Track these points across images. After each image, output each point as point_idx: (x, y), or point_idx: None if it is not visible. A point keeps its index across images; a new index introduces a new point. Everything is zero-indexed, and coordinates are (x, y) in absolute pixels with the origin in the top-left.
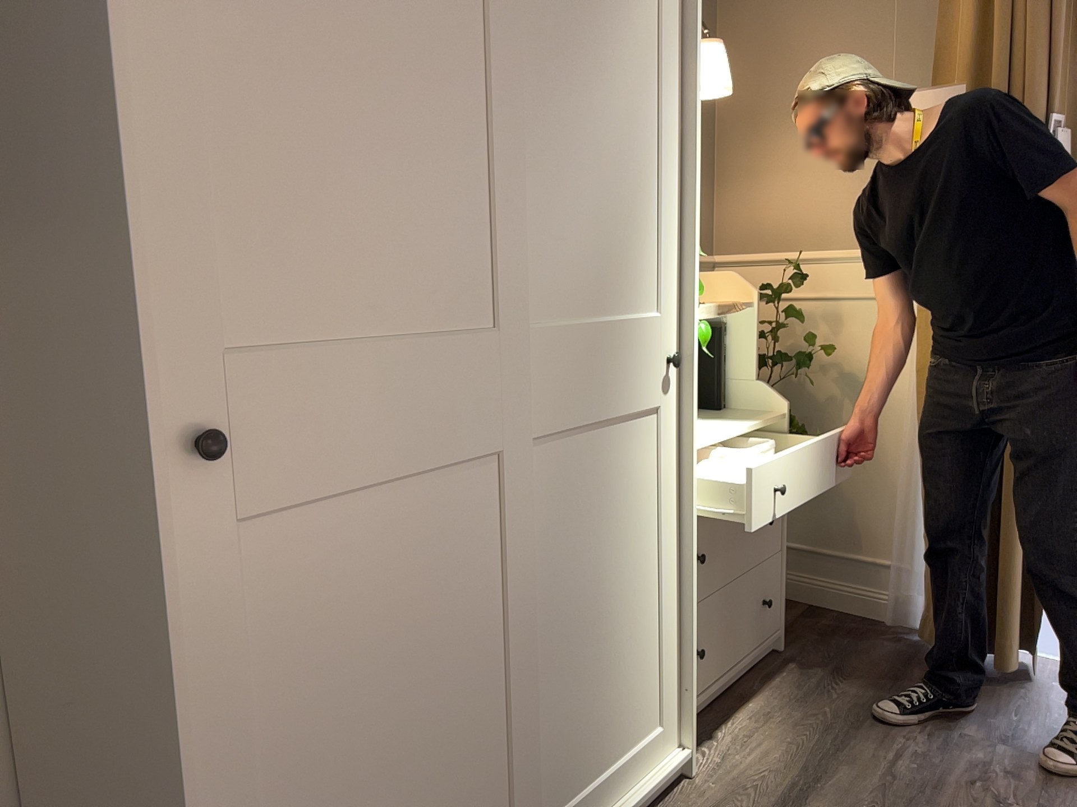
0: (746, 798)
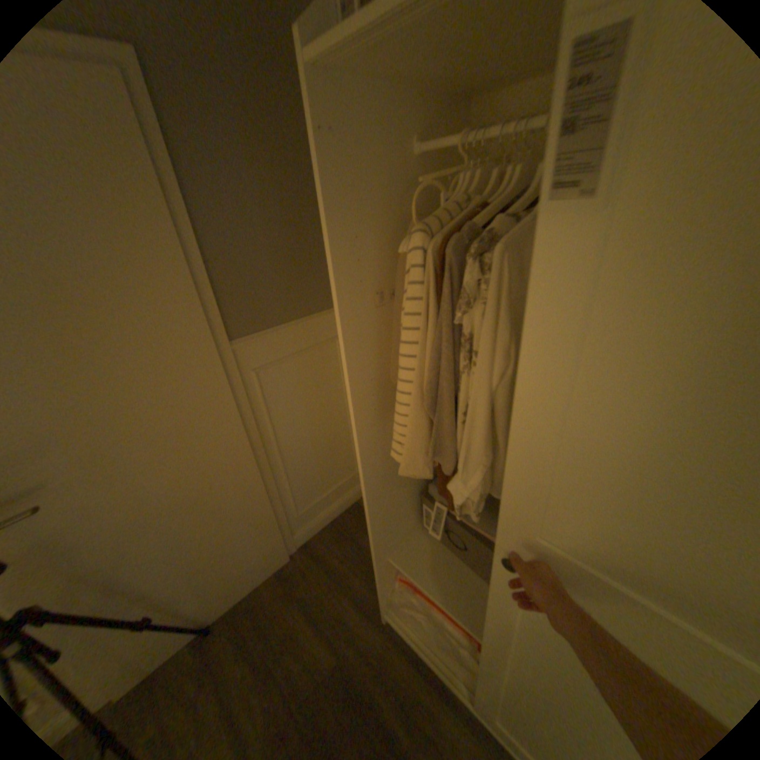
0: None
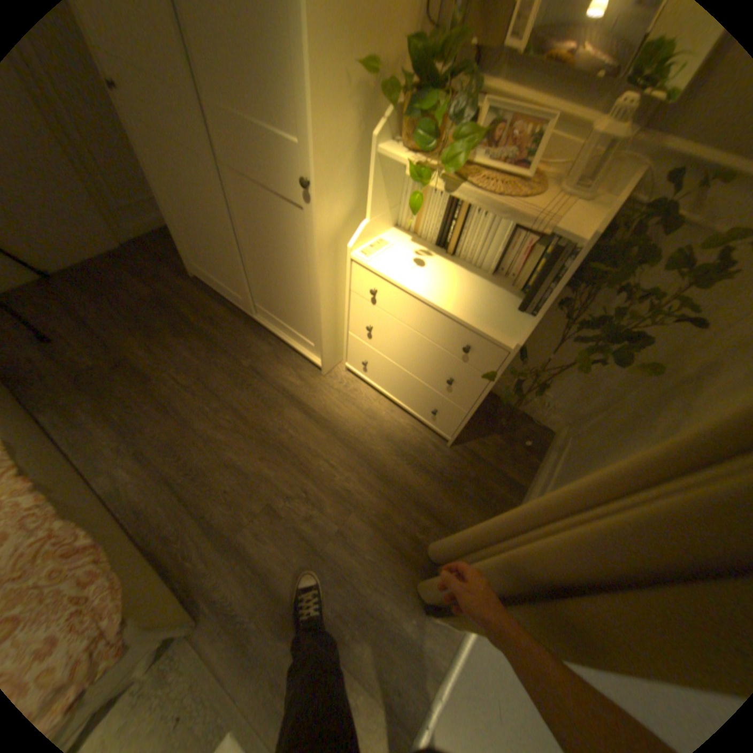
0: (299, 391)
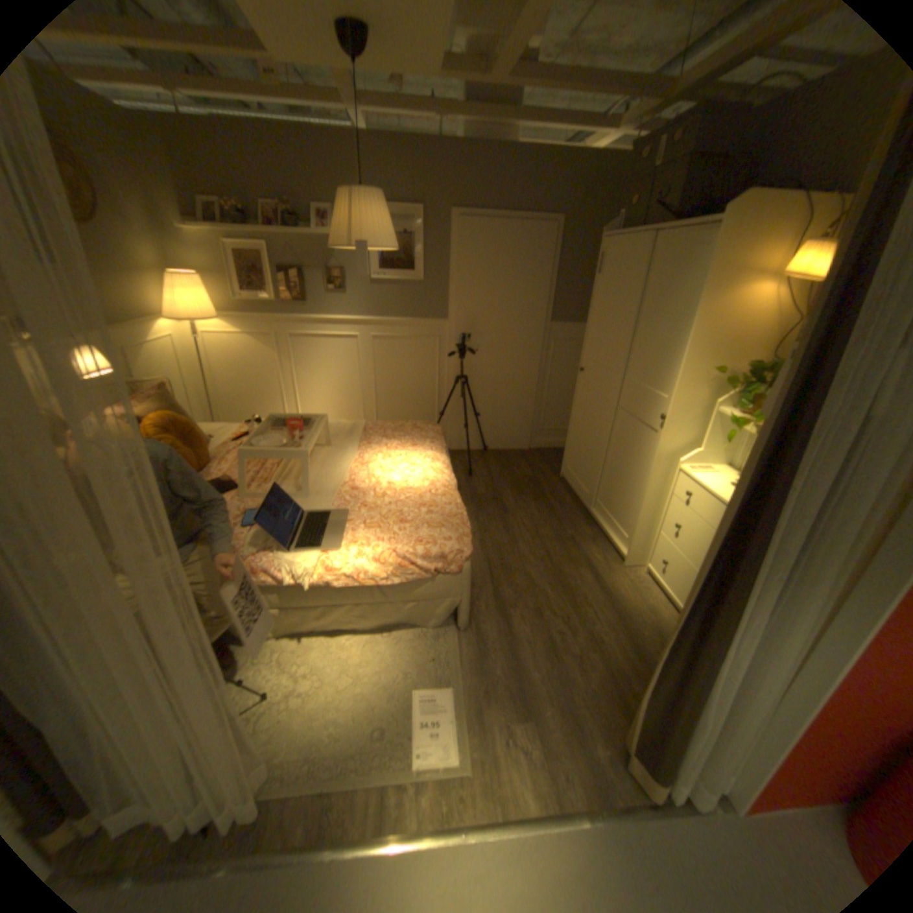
0: (599, 565)
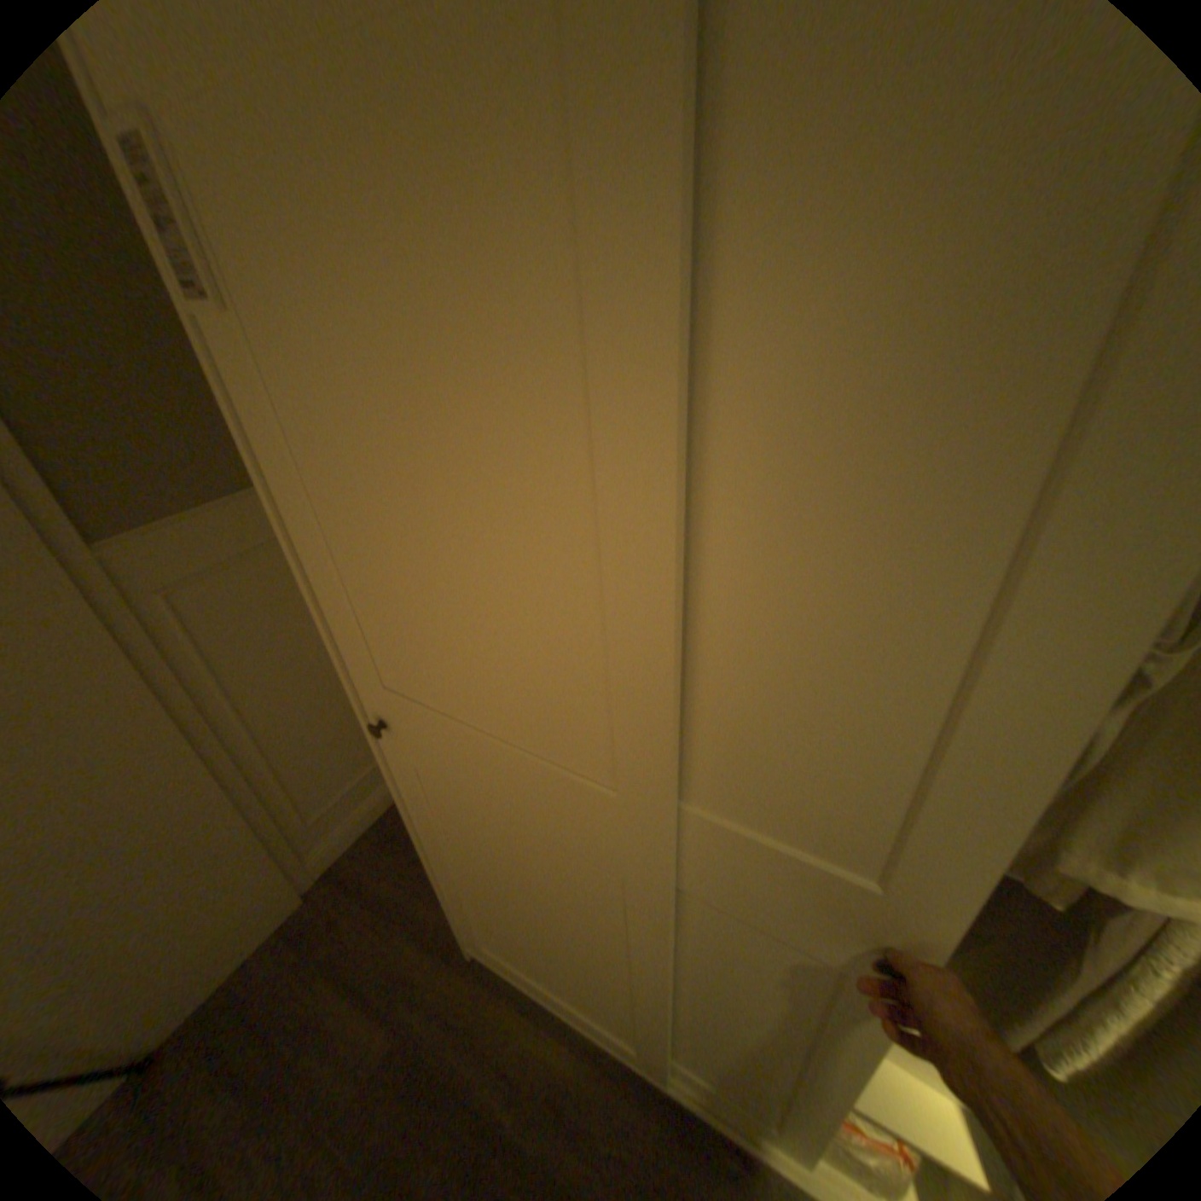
0: None
